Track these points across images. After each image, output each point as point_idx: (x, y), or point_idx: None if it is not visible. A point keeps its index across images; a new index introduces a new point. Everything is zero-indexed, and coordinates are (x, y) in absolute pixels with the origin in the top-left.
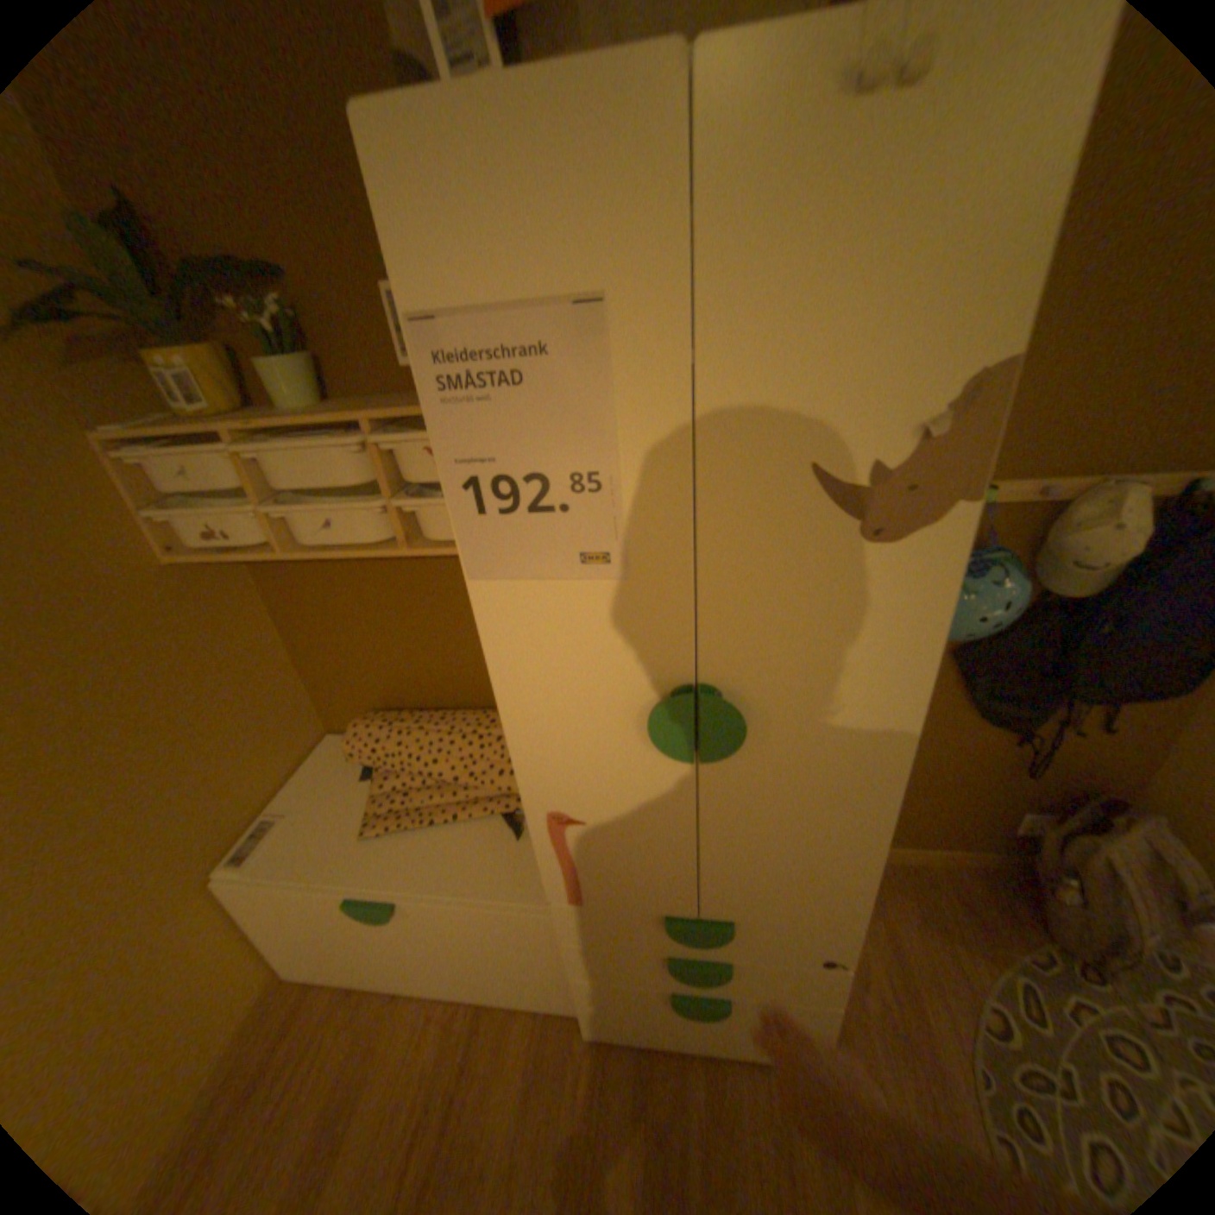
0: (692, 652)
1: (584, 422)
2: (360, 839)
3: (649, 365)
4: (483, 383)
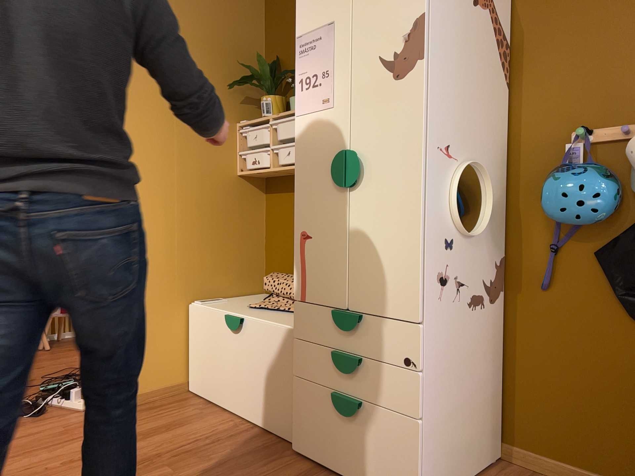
0: (349, 135)
1: (327, 56)
2: (247, 307)
3: (342, 37)
4: (308, 51)
